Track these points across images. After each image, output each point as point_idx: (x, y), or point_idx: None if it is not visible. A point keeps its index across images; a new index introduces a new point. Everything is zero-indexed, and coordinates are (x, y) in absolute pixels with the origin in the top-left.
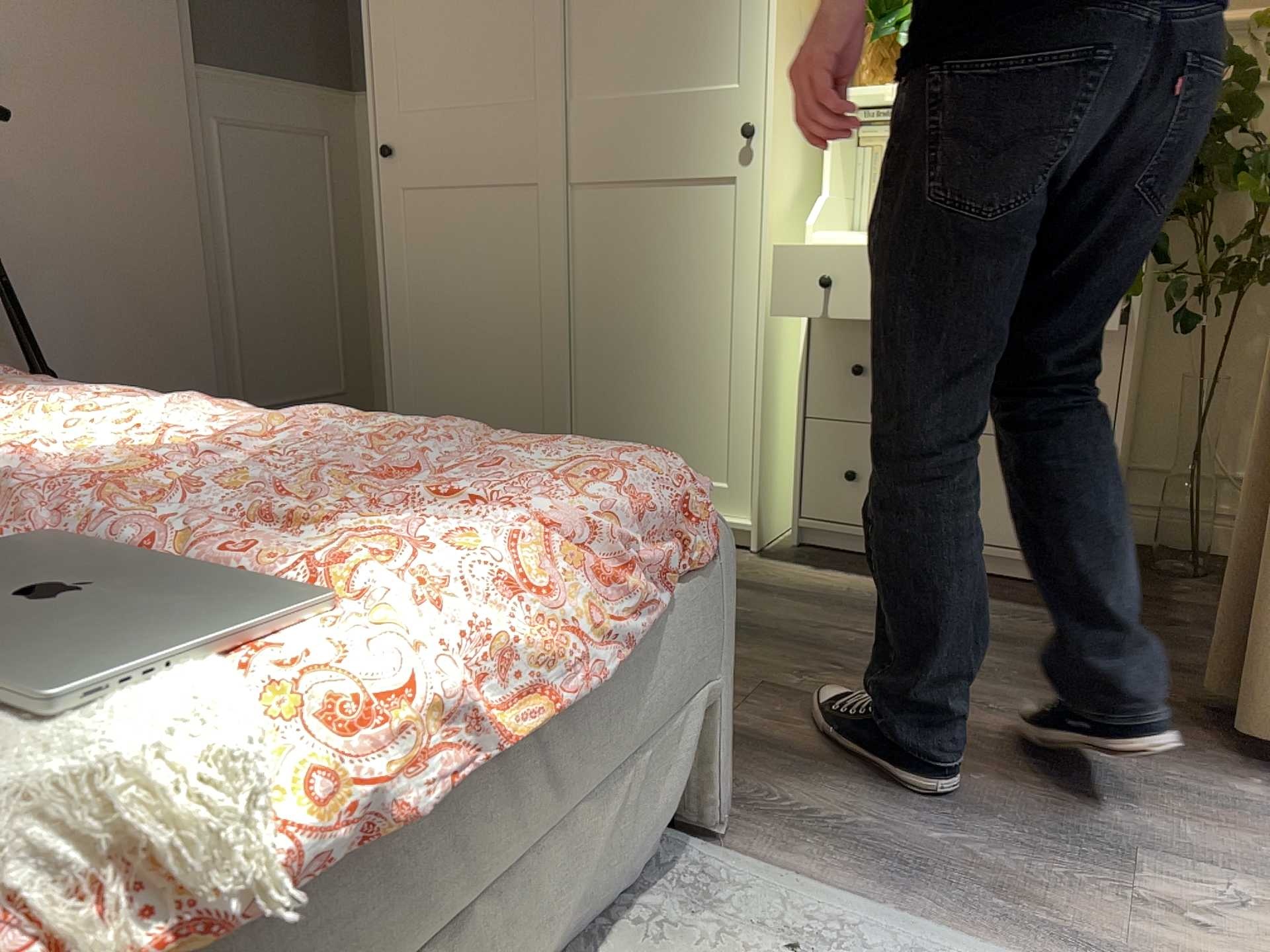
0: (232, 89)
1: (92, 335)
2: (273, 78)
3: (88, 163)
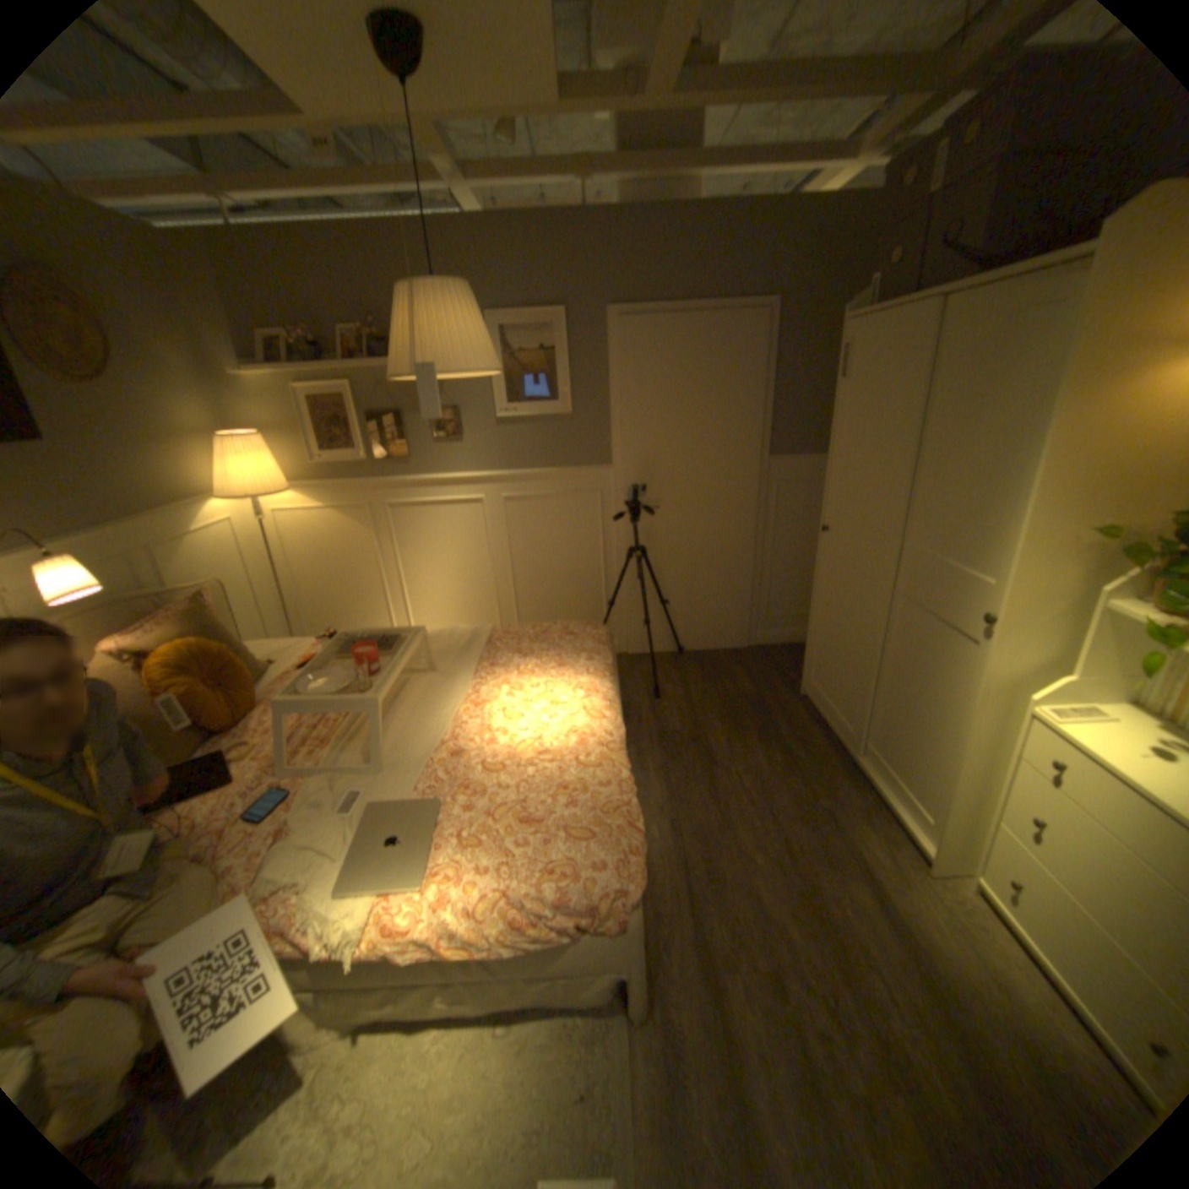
0: (787, 465)
1: (692, 584)
2: (815, 455)
3: (702, 513)
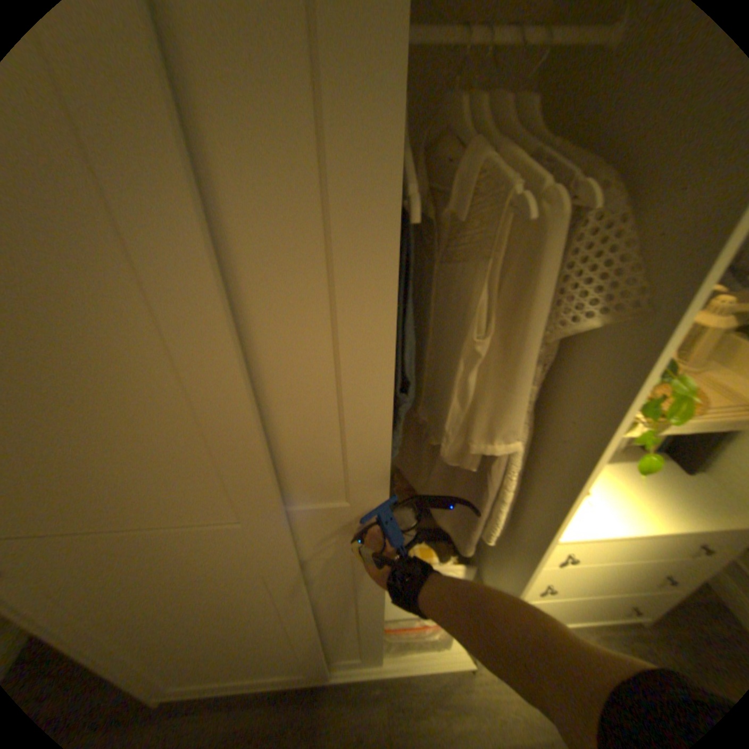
0: None
1: None
2: None
3: None
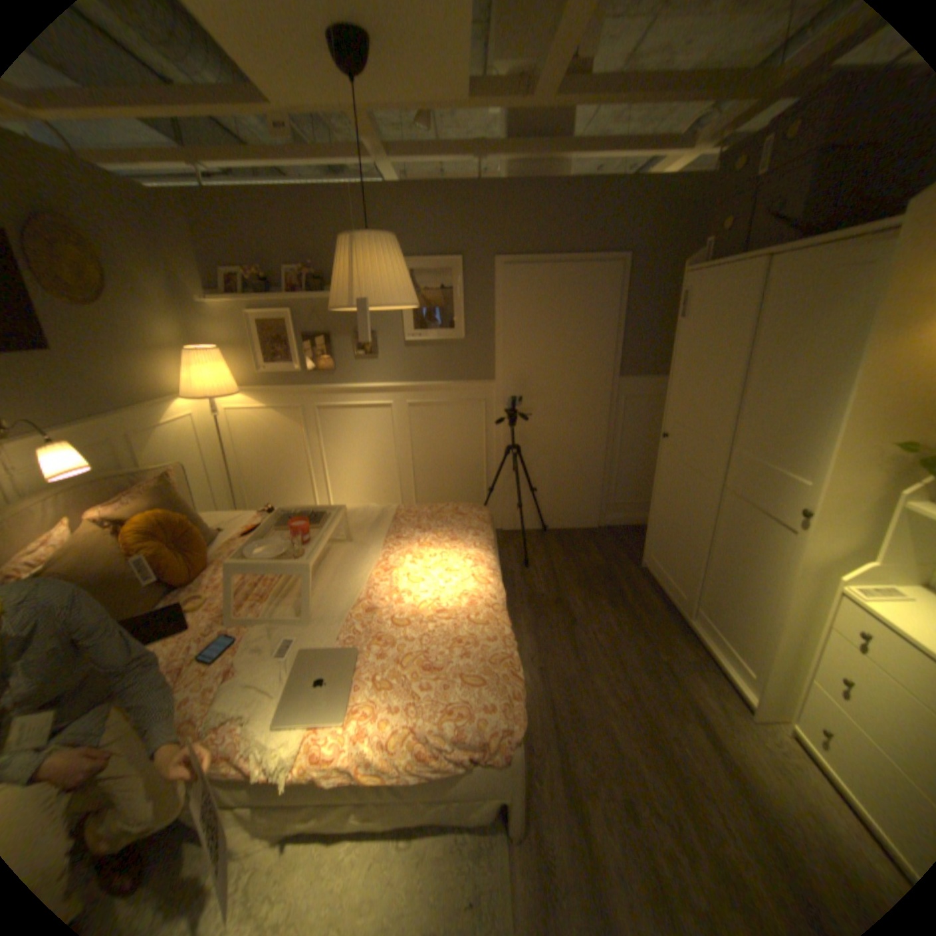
0: (634, 384)
1: (555, 475)
2: (656, 376)
3: (565, 420)
